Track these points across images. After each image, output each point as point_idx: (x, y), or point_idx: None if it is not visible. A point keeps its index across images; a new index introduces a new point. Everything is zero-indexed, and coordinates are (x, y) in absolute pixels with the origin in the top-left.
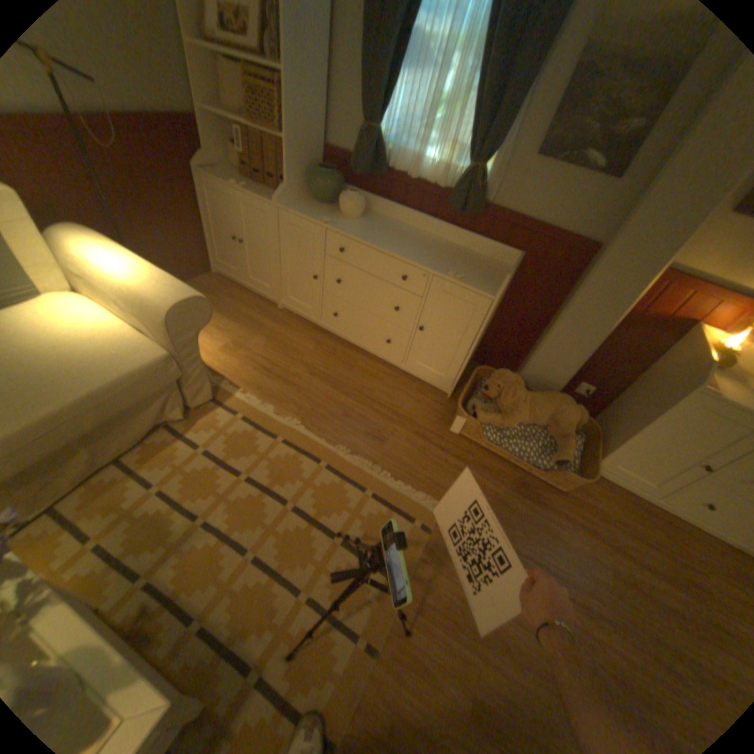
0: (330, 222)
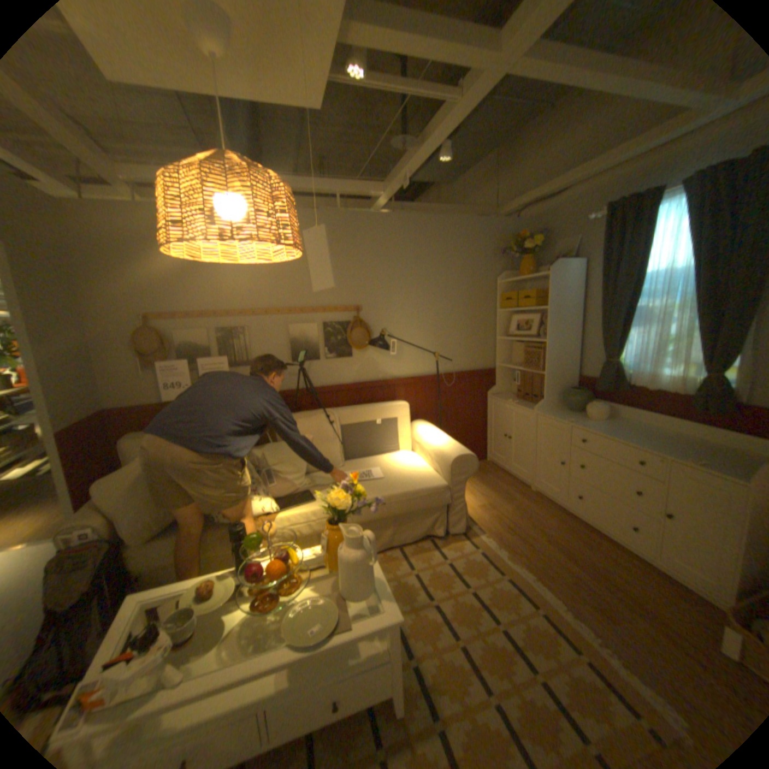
0: (574, 421)
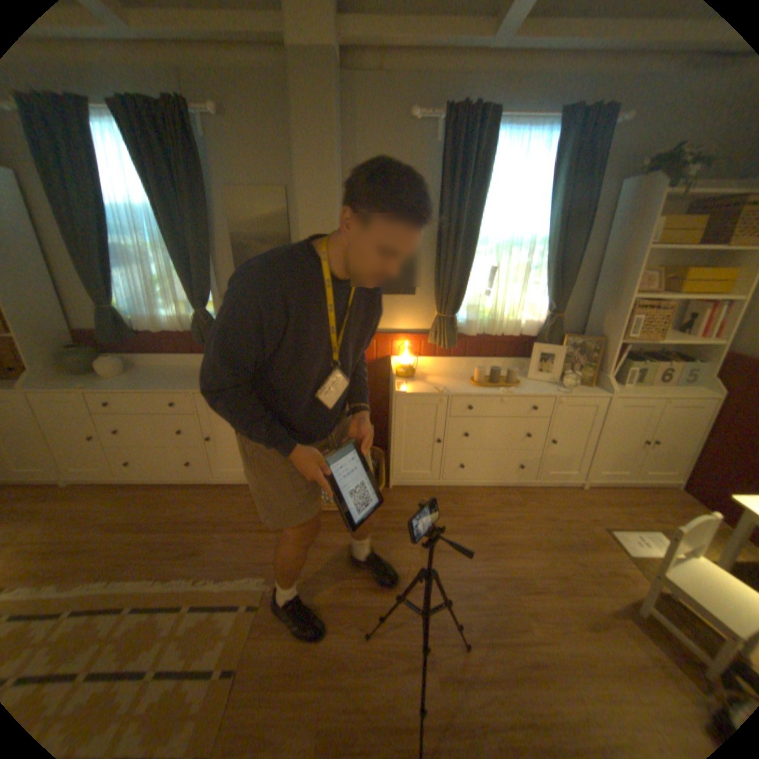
0: (84, 386)
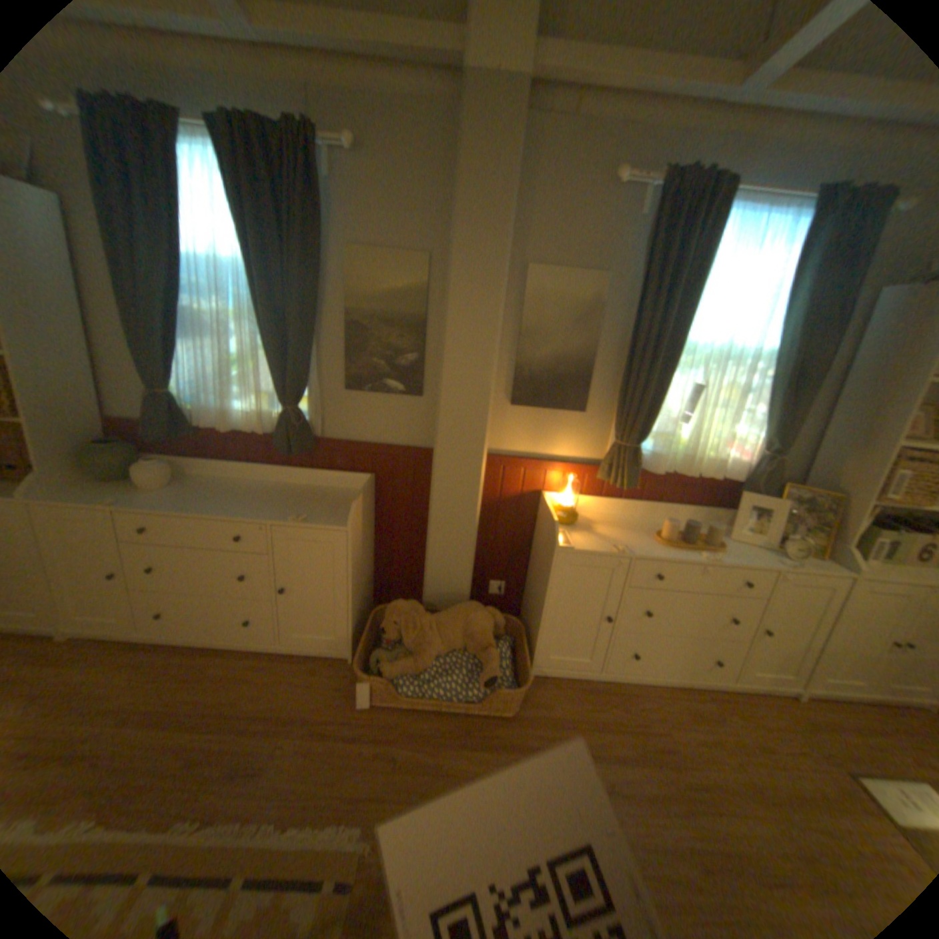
0: (115, 502)
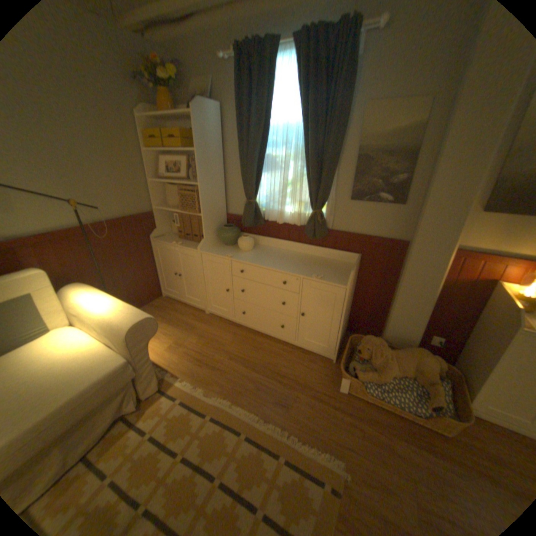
0: (233, 256)
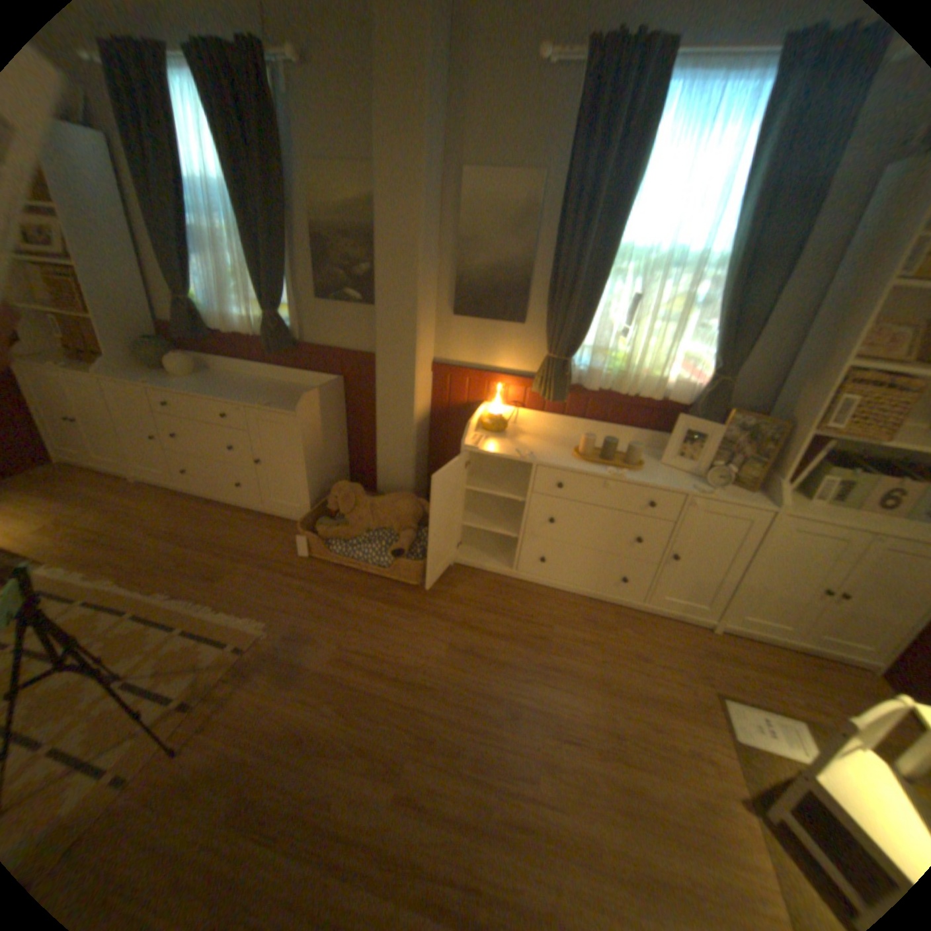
0: (147, 382)
